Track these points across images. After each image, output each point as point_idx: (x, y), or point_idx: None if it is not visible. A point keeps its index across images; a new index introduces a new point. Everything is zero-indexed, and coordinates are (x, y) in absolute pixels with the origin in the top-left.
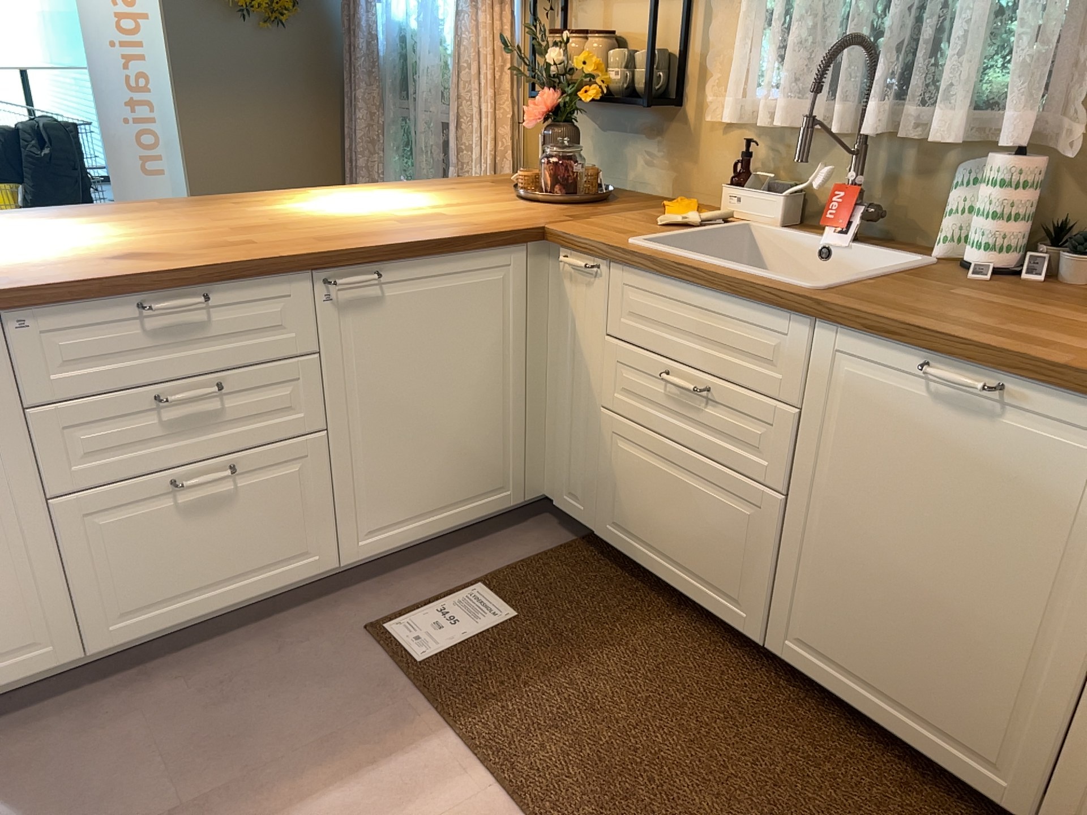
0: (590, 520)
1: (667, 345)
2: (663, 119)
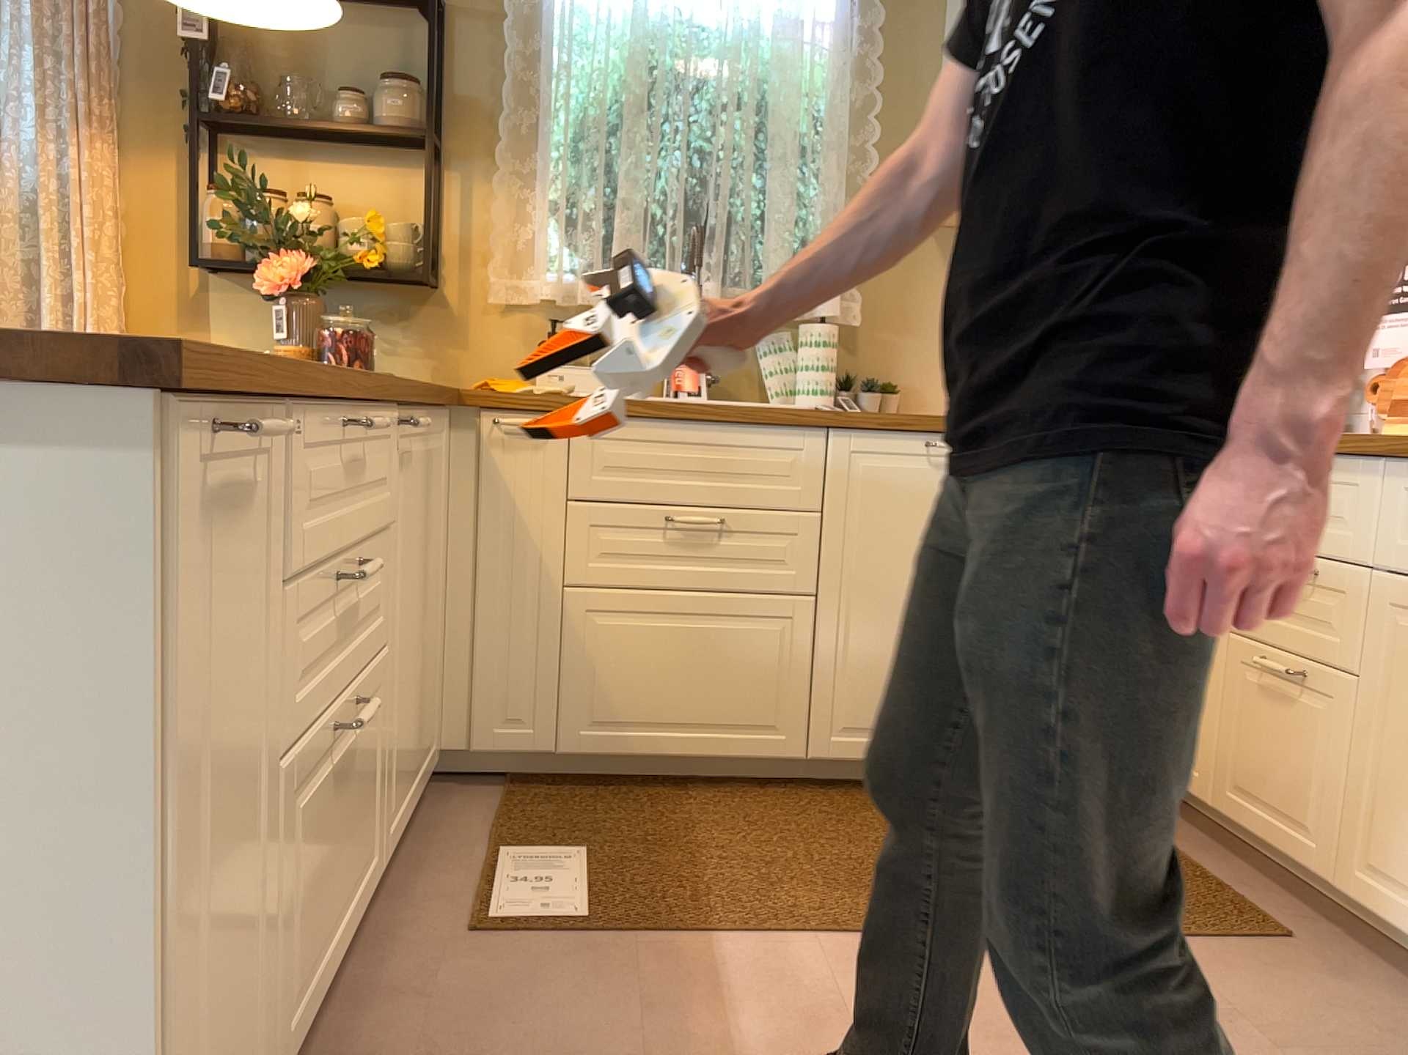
0: (544, 742)
1: (660, 491)
2: (413, 300)
